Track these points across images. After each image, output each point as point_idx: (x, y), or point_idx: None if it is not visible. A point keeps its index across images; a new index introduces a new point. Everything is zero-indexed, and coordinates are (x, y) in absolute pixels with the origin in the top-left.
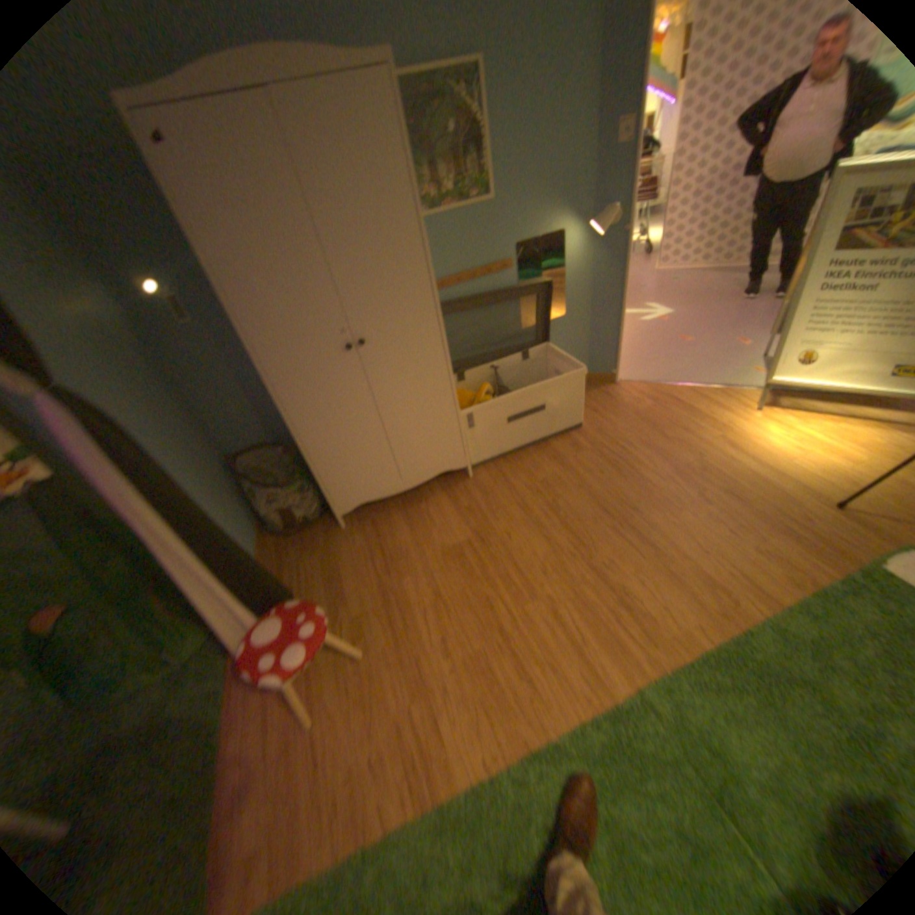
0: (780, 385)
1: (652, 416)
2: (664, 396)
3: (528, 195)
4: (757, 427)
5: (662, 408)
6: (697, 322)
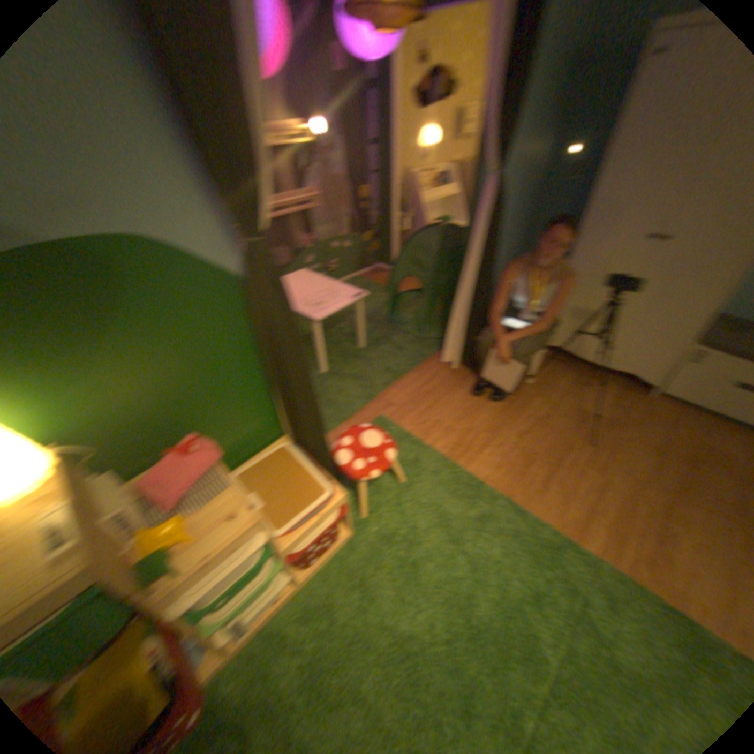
0: None
1: None
2: None
3: None
4: None
5: None
6: None
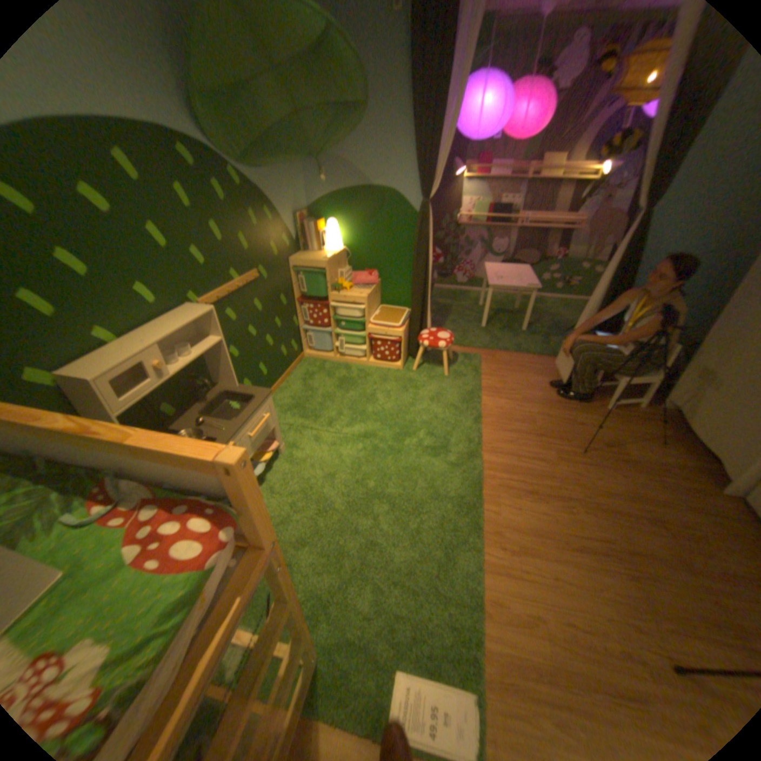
0: None
1: None
2: None
3: None
4: None
5: None
6: None
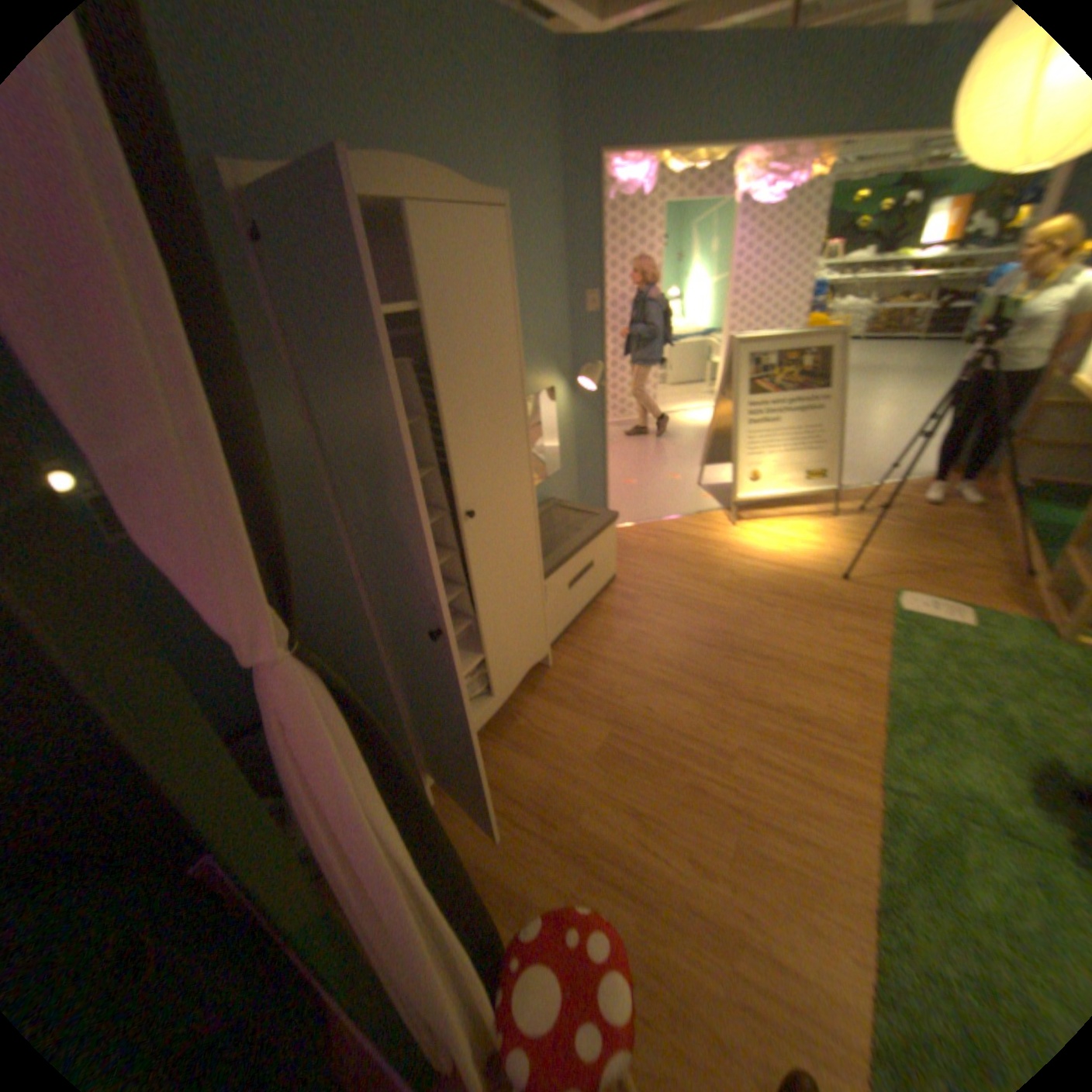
0: (727, 503)
1: (663, 550)
2: (657, 531)
3: (526, 354)
4: (743, 538)
5: (665, 542)
6: (624, 468)
